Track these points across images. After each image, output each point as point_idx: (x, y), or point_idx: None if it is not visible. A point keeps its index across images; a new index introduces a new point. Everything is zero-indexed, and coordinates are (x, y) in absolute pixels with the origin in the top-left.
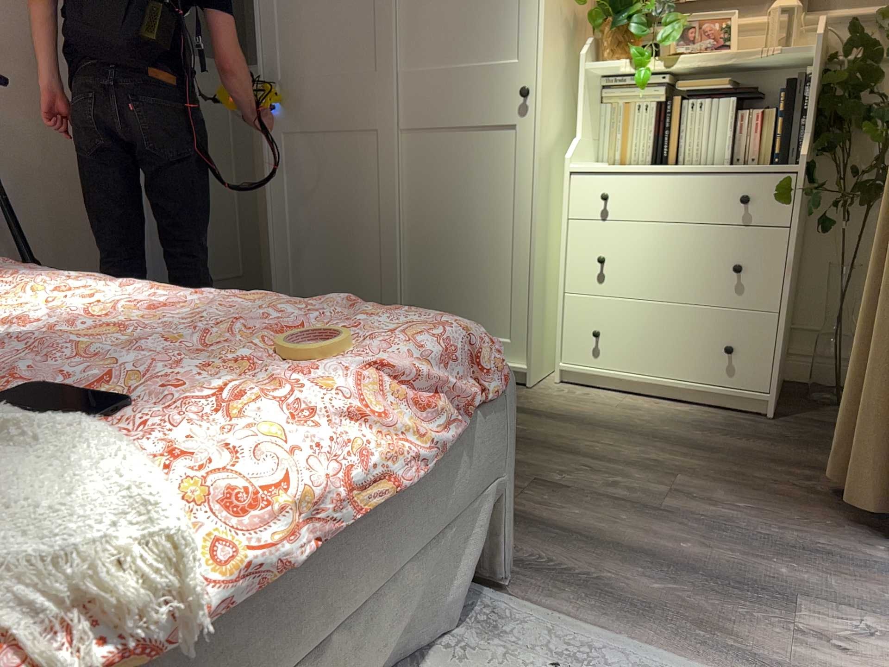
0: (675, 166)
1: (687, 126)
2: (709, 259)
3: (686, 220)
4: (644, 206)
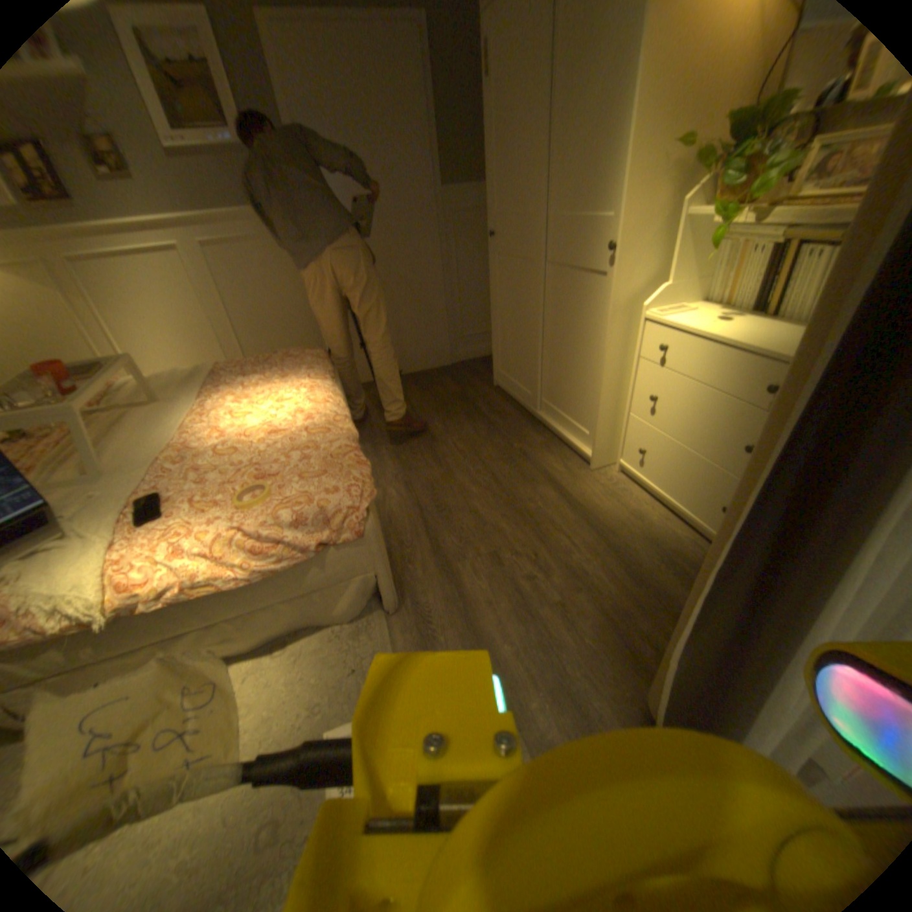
0: (776, 314)
1: (800, 274)
2: (733, 428)
3: (722, 387)
4: (692, 363)
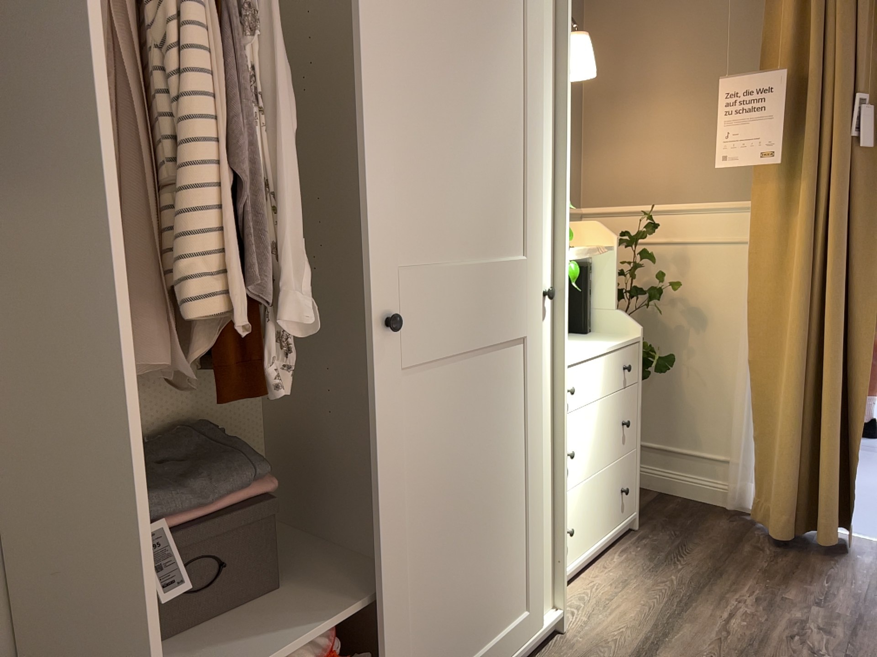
0: None
1: None
2: (614, 422)
3: (605, 395)
4: (587, 391)
